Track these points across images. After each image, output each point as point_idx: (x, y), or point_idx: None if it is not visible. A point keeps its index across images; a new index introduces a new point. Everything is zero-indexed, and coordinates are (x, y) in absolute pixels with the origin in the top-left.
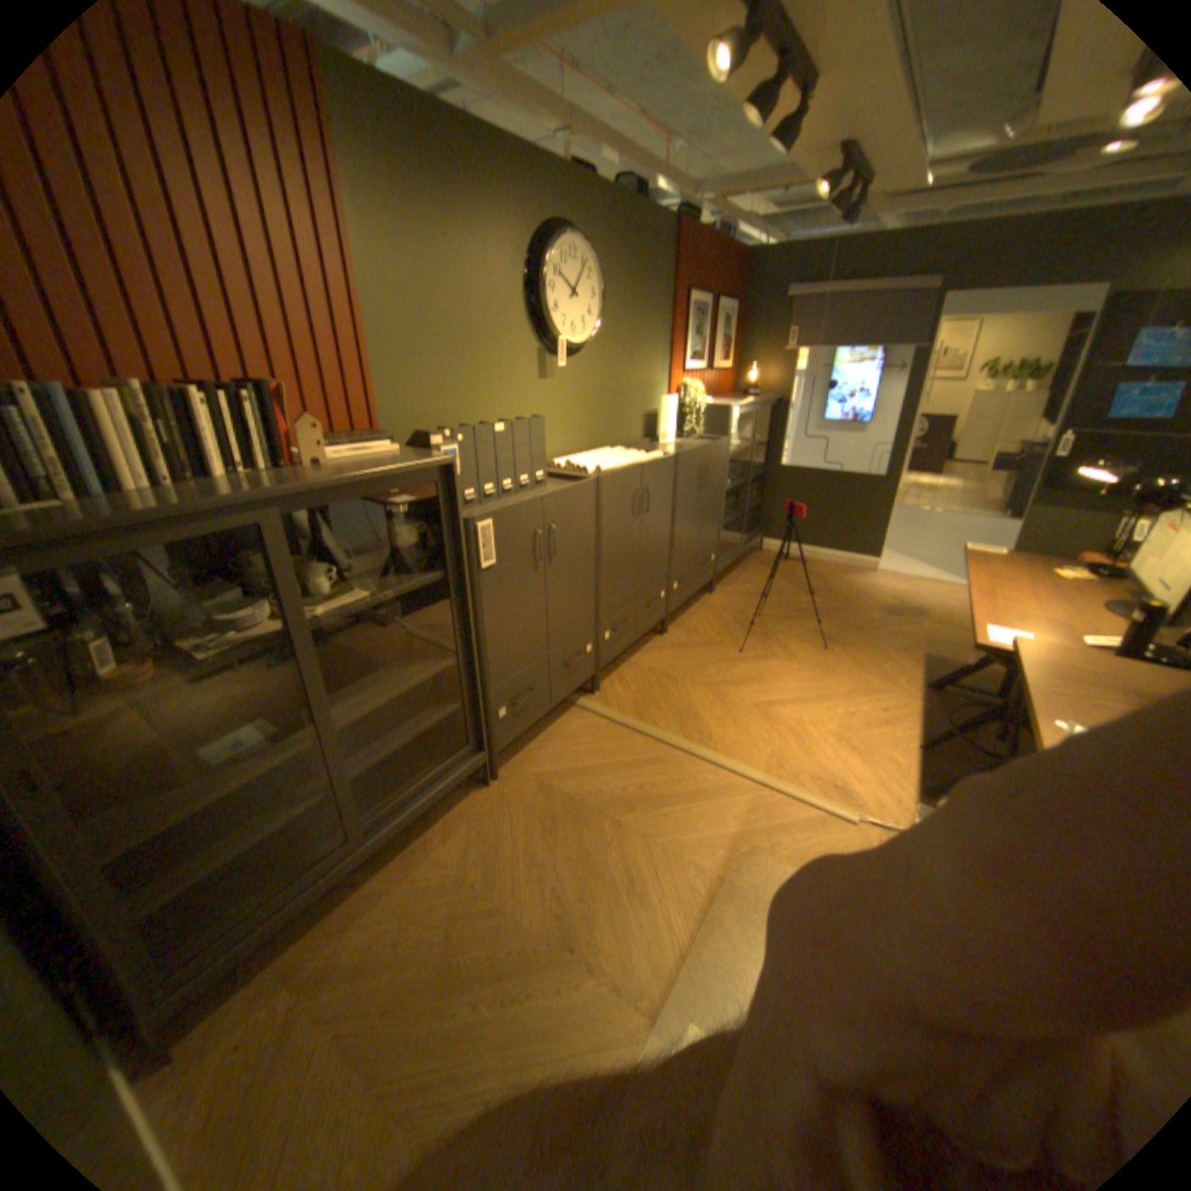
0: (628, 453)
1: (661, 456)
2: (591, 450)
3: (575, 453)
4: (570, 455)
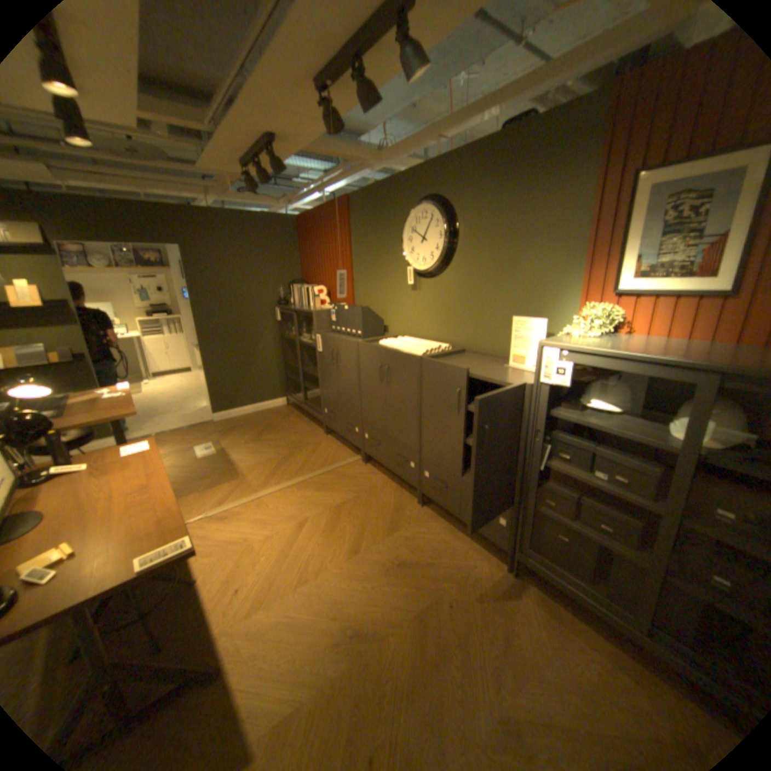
0: (420, 346)
1: (415, 354)
2: (445, 343)
3: (432, 340)
4: (427, 340)
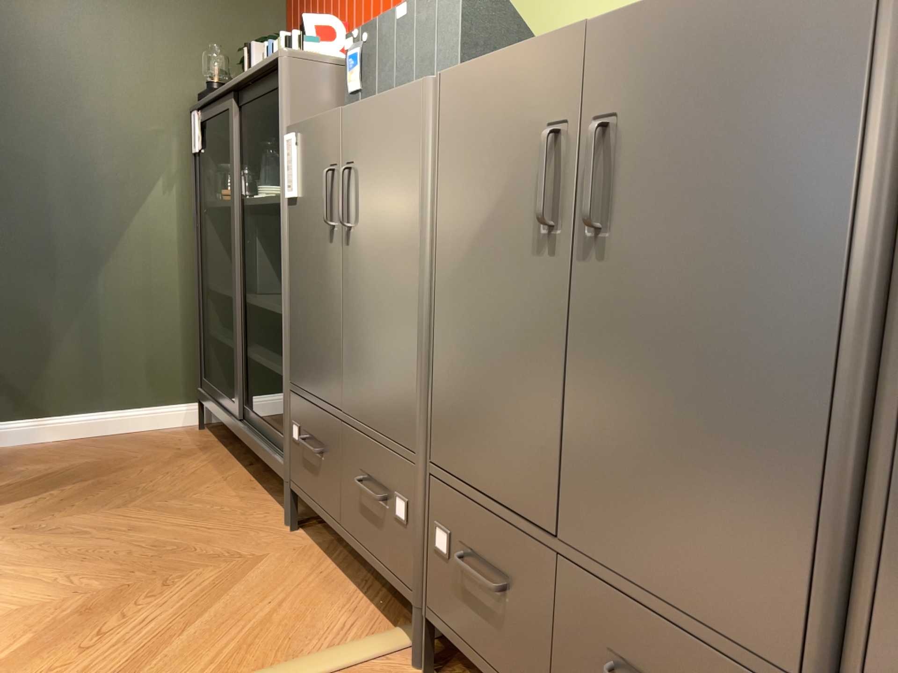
0: None
1: None
2: None
3: None
4: None
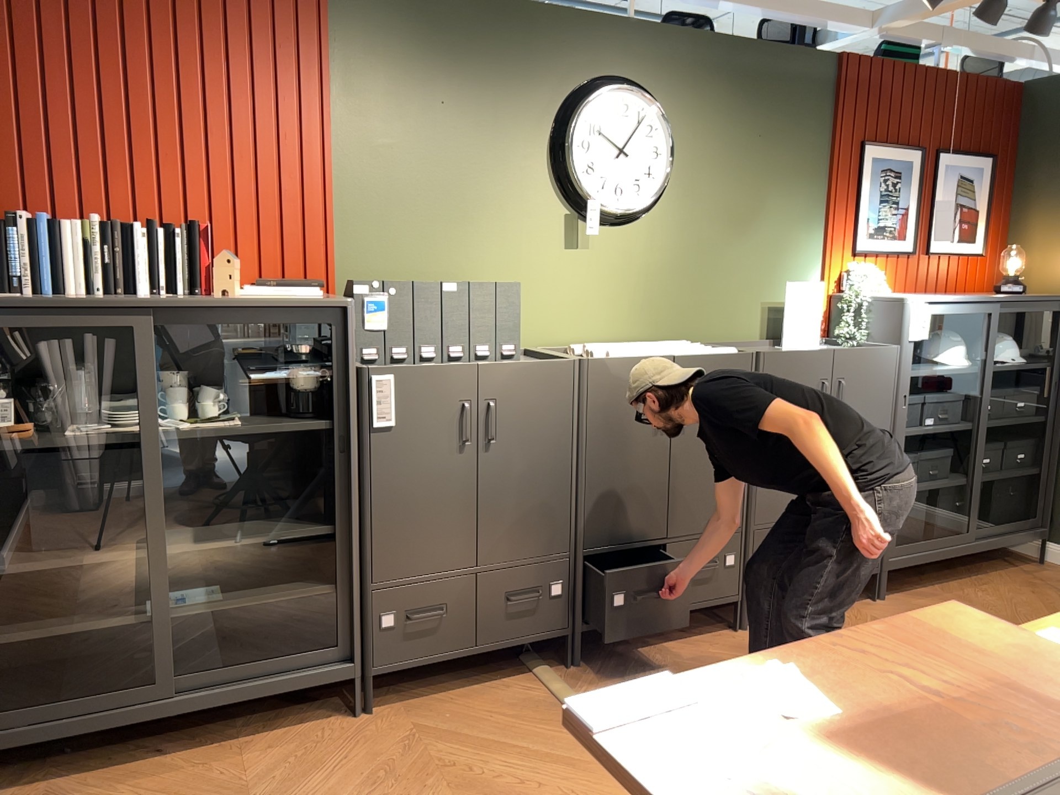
0: (679, 345)
1: (723, 352)
2: (645, 341)
3: (615, 342)
4: (605, 342)
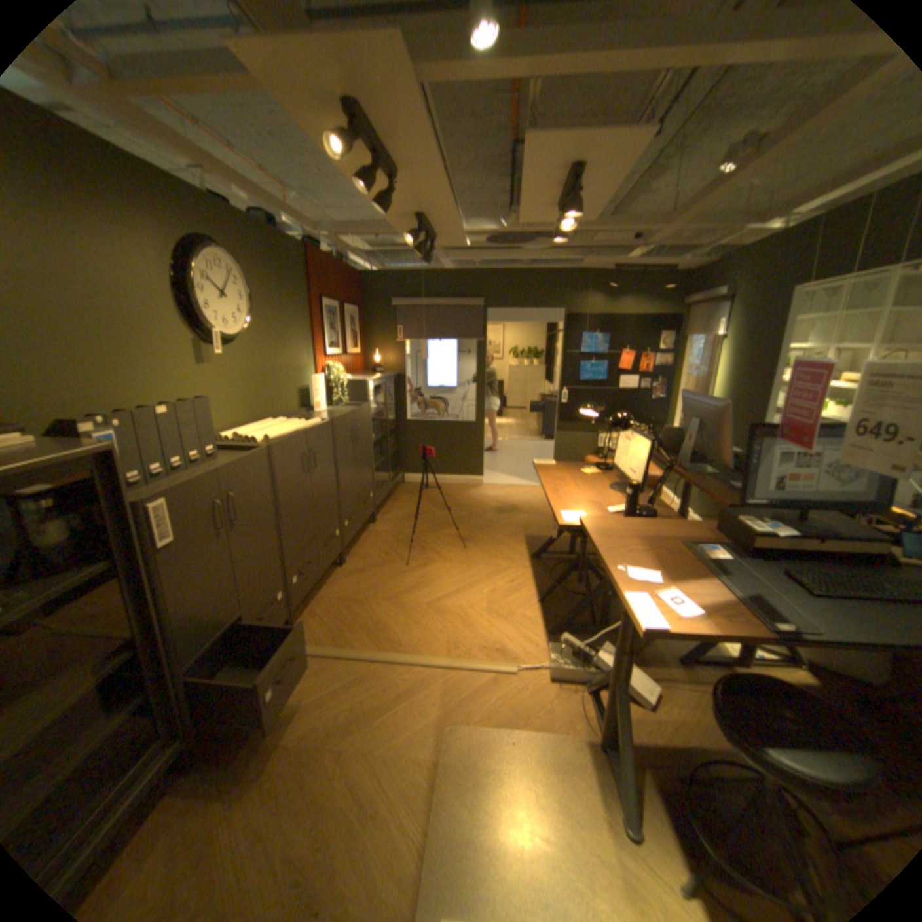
0: (287, 422)
1: (315, 422)
2: (251, 422)
3: (236, 426)
4: (231, 427)
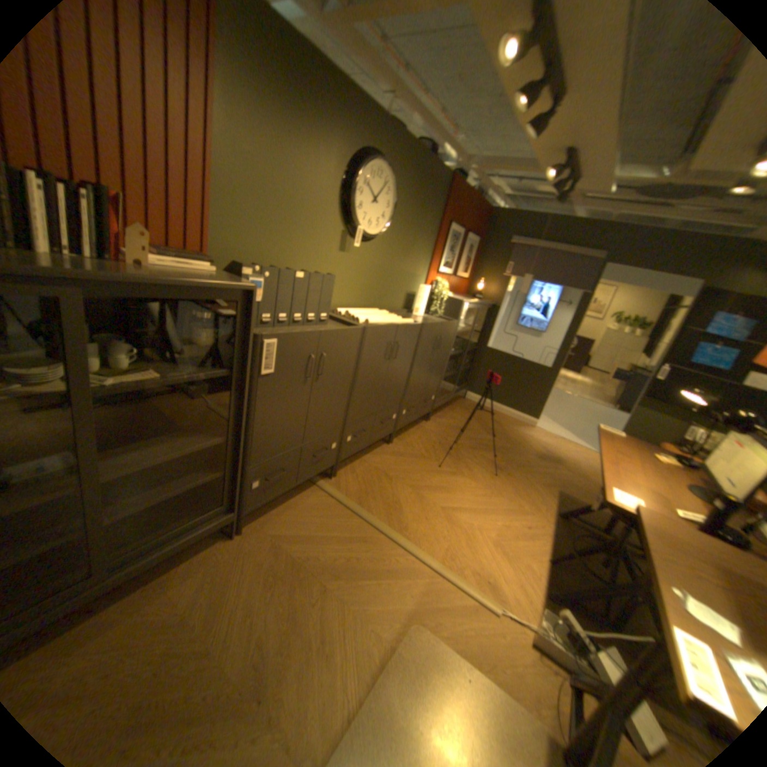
0: (387, 315)
1: (408, 322)
2: (362, 307)
3: (351, 307)
4: (346, 307)
